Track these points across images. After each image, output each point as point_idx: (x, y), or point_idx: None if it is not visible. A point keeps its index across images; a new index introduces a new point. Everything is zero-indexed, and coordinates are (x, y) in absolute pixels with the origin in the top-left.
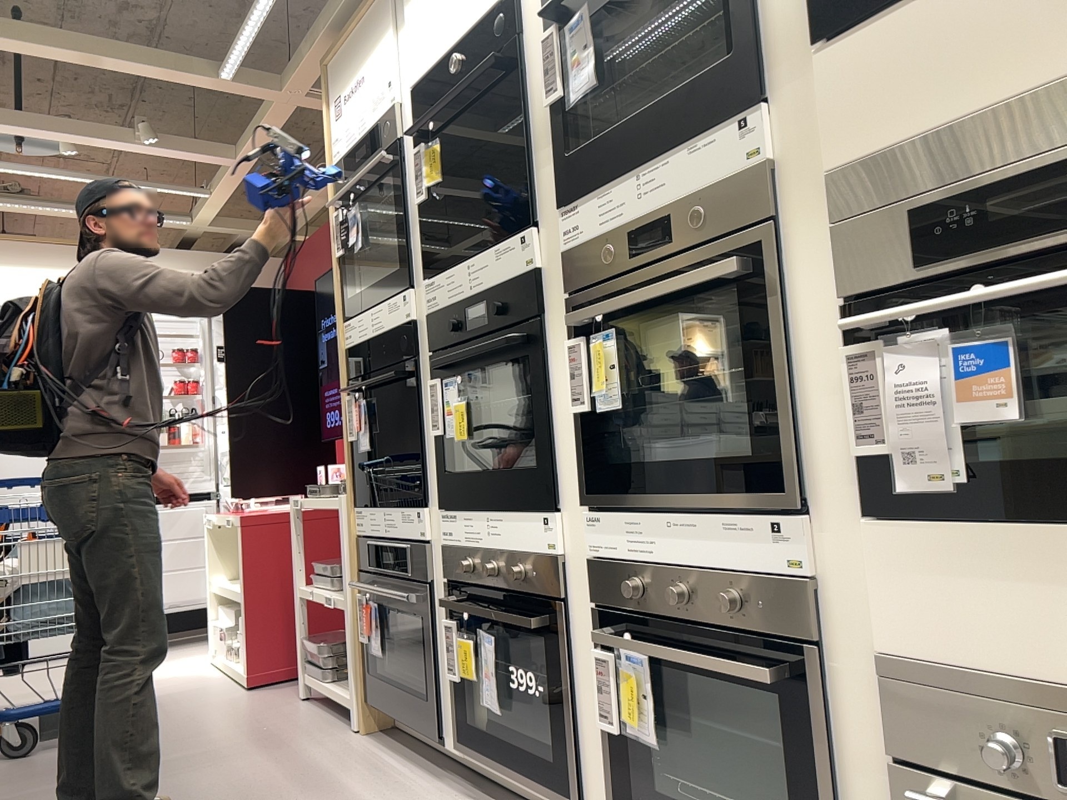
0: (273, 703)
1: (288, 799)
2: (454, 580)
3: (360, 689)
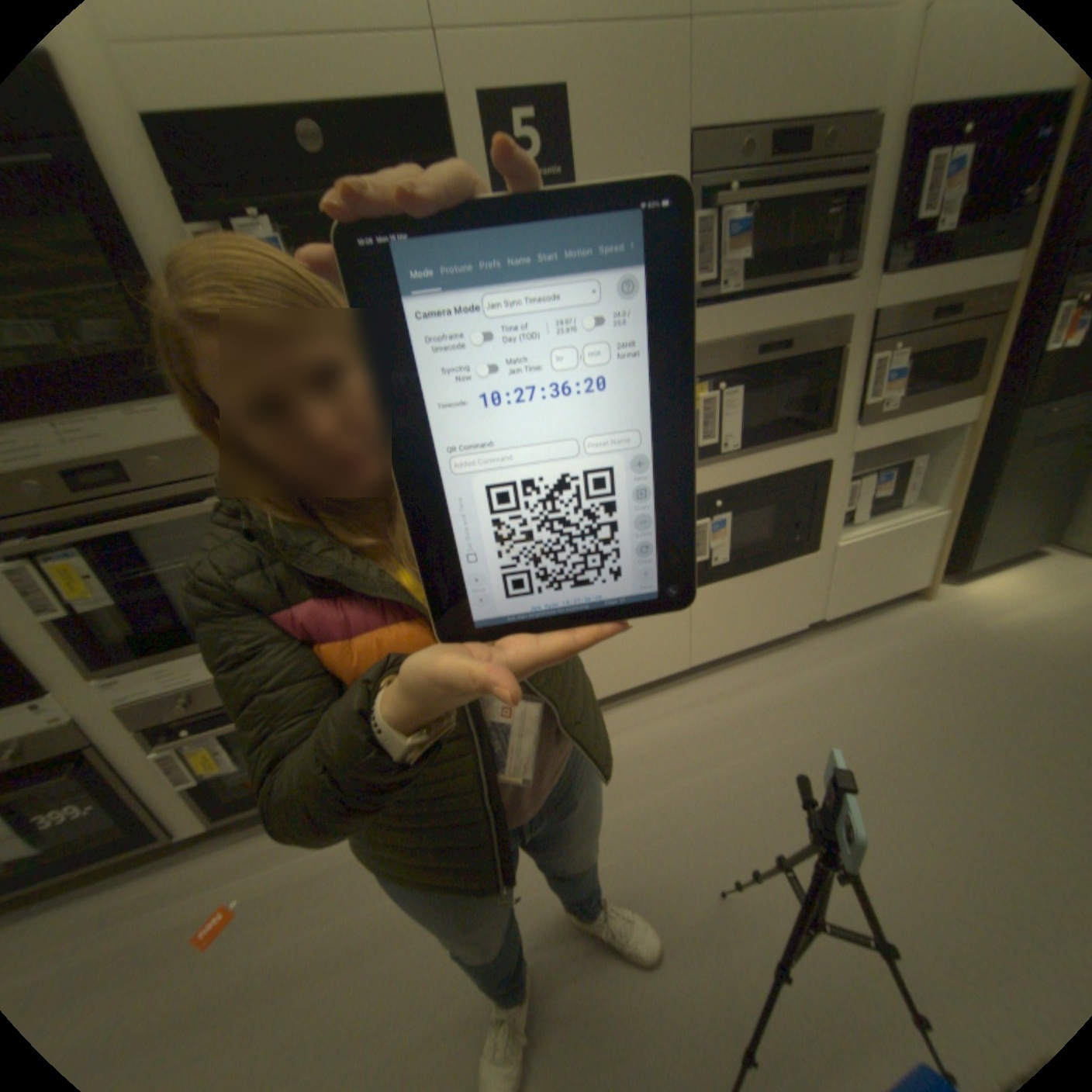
0: None
1: None
2: None
3: None
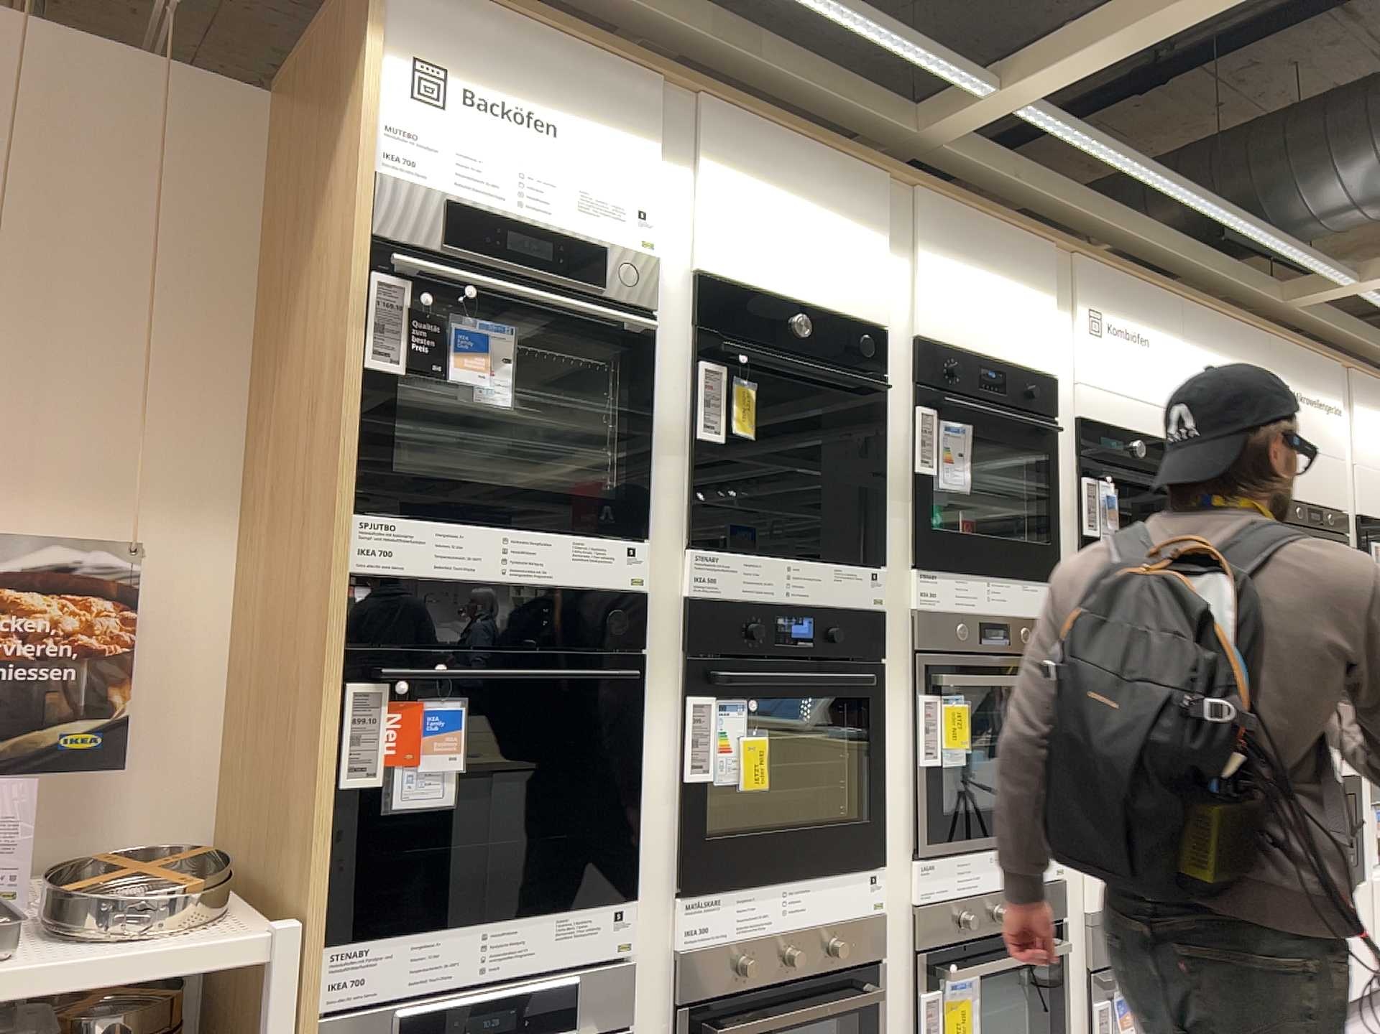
0: None
1: None
2: (704, 995)
3: None
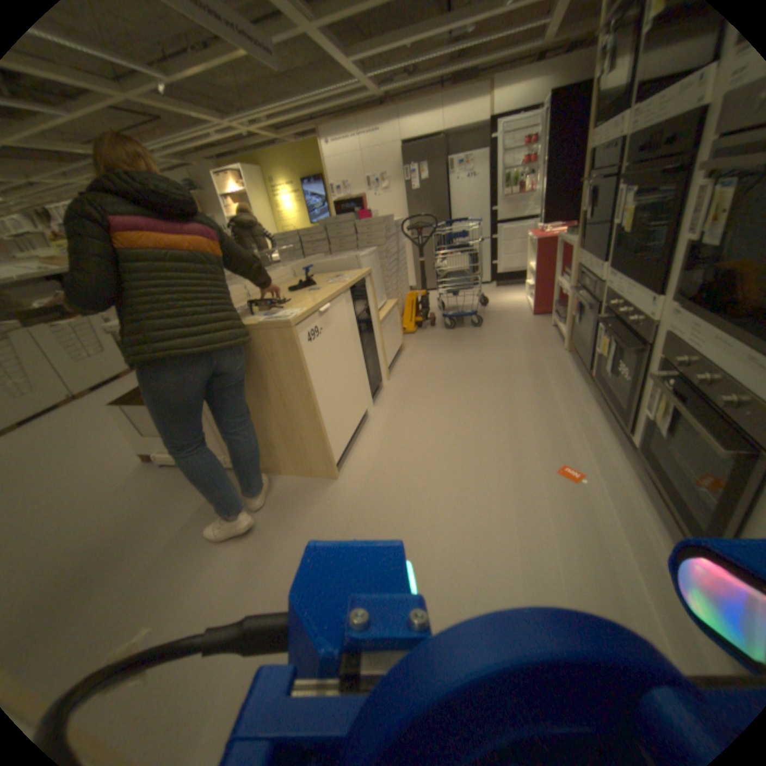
0: (539, 325)
1: (522, 374)
2: (609, 306)
3: (569, 333)
